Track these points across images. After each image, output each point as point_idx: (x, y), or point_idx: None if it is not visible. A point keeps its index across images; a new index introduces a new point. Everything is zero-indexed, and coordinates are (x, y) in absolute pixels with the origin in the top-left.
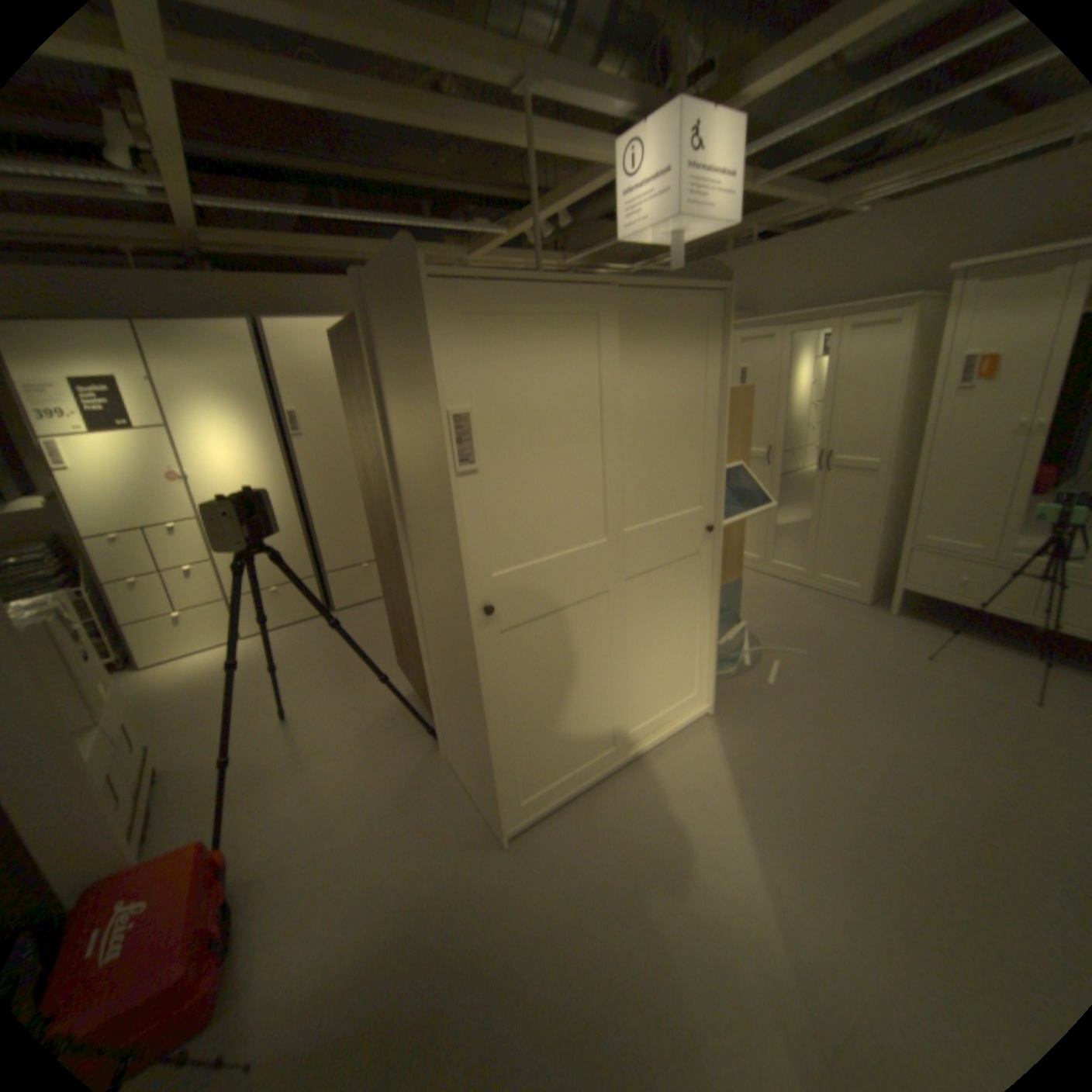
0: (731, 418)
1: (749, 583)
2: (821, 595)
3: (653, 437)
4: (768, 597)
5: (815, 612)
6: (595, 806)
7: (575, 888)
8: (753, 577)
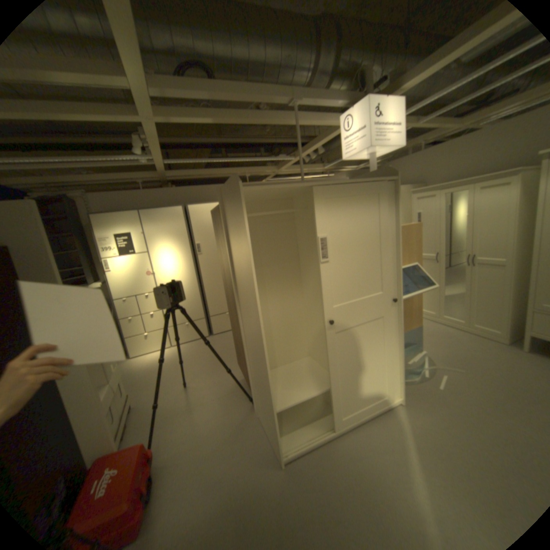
0: (409, 240)
1: (430, 329)
2: (476, 338)
3: (359, 254)
4: (442, 337)
5: (472, 348)
6: (333, 452)
7: (319, 499)
8: (433, 325)
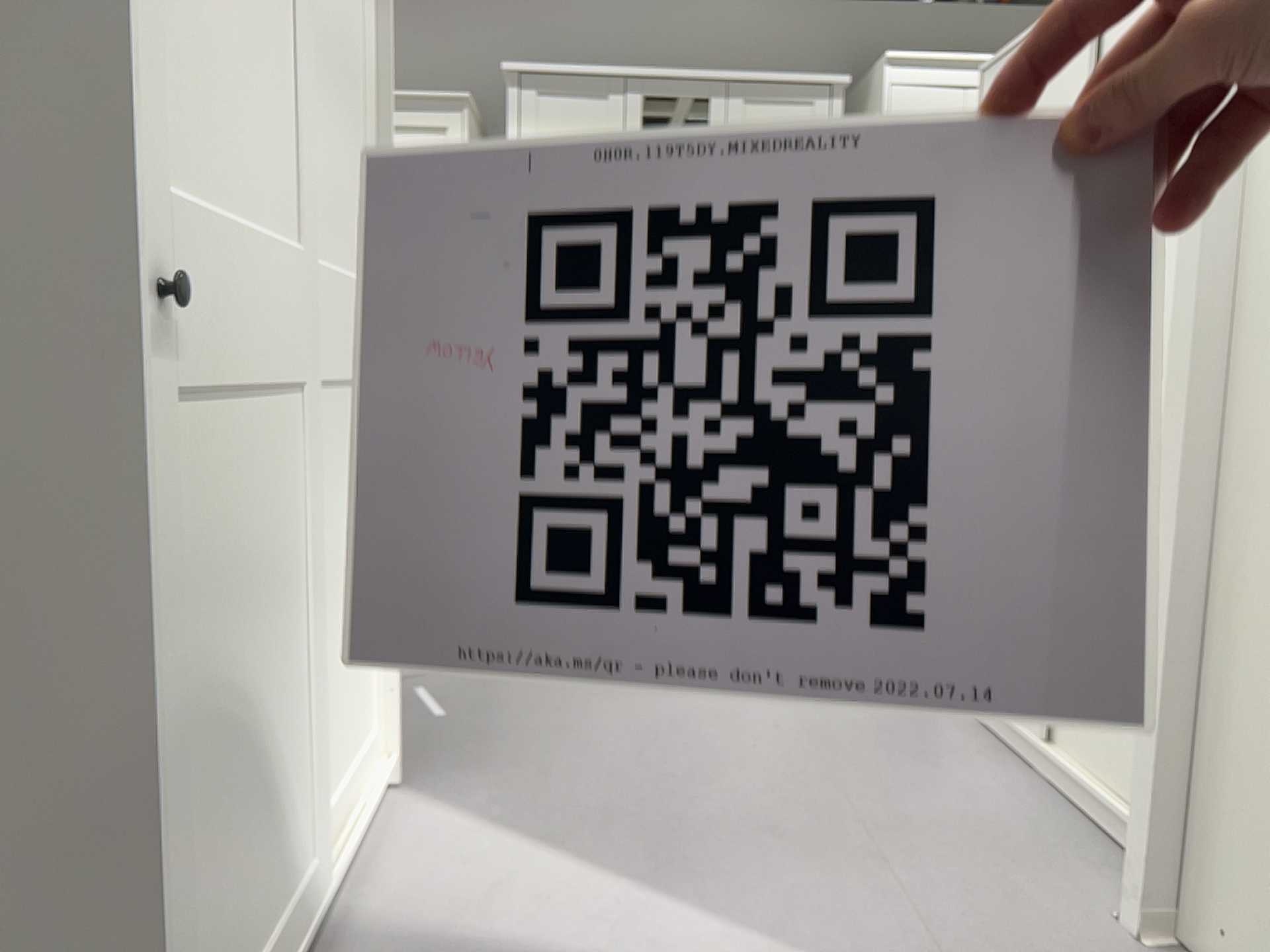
0: None
1: None
2: None
3: (319, 70)
4: None
5: None
6: None
7: None
8: None
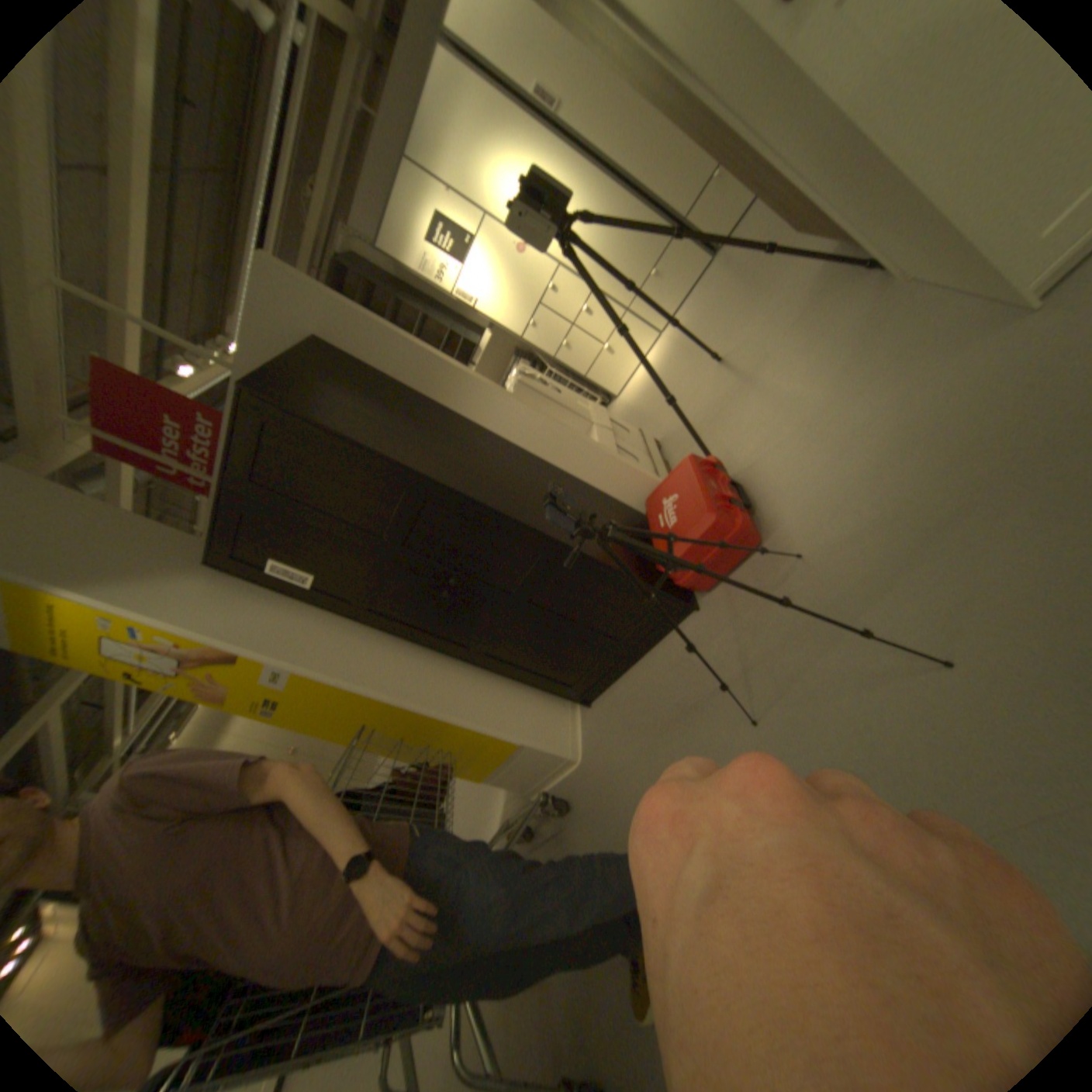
0: None
1: None
2: None
3: None
4: None
5: None
6: None
7: None
8: None
